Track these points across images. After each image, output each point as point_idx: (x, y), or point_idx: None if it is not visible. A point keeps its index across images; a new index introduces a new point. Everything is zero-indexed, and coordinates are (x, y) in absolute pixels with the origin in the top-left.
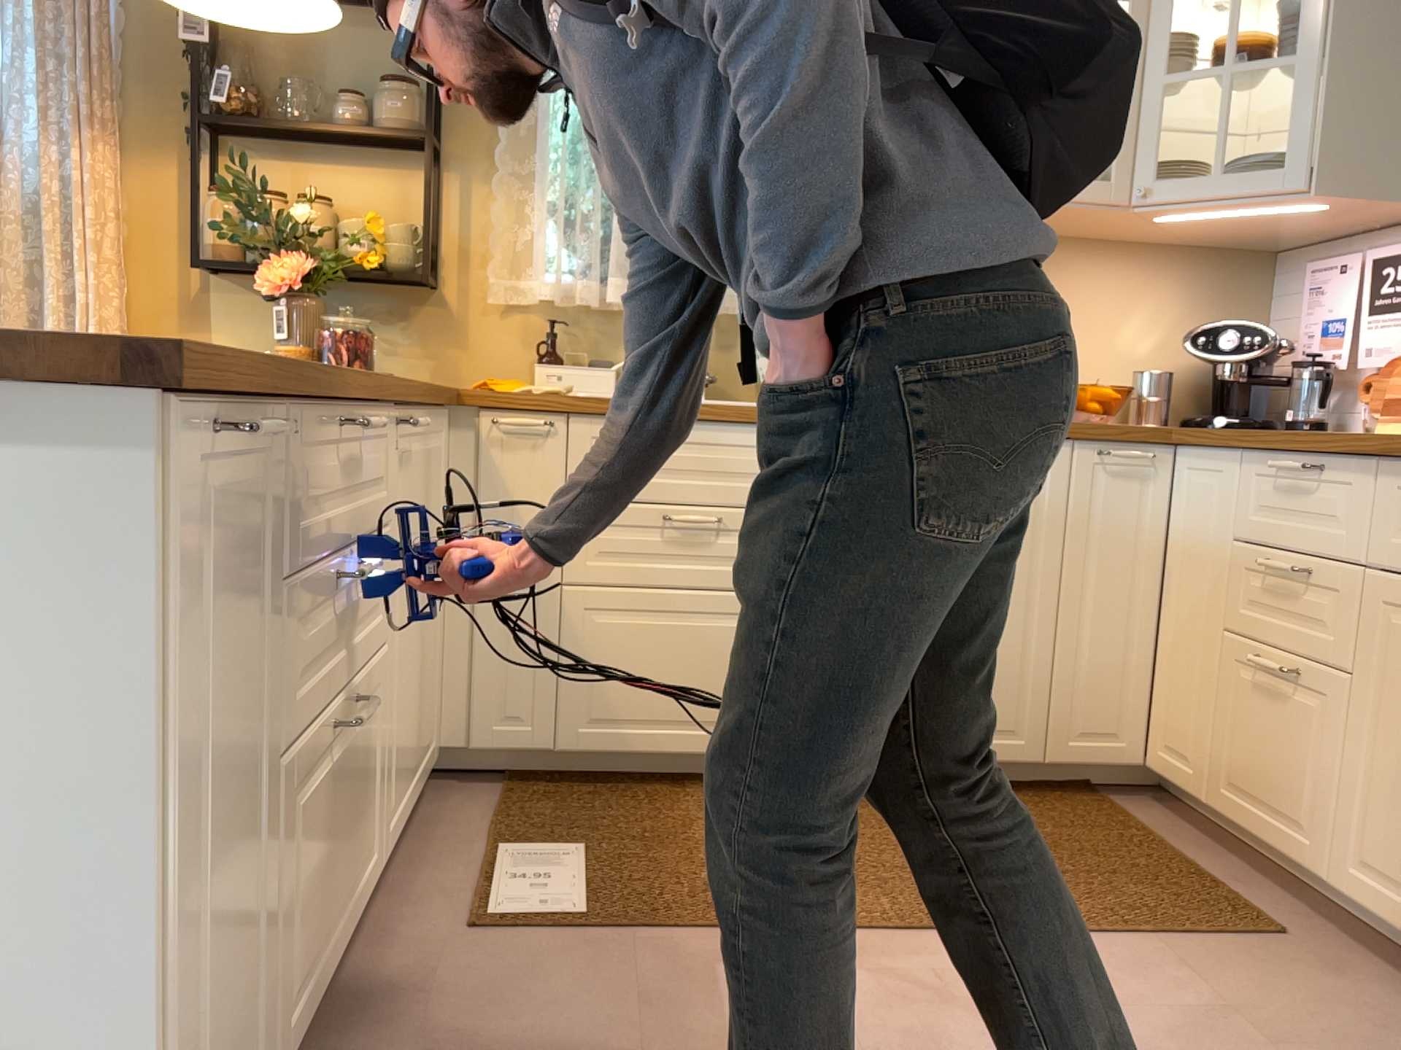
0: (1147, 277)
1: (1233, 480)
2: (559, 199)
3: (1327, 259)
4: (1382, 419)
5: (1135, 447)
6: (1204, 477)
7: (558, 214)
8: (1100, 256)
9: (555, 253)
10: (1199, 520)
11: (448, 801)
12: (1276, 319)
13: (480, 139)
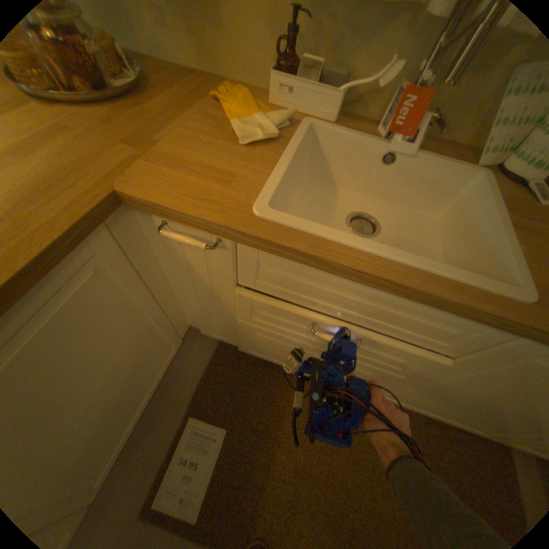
0: None
1: None
2: None
3: None
4: None
5: None
6: None
7: None
8: None
9: None
10: None
11: (191, 352)
12: None
13: None
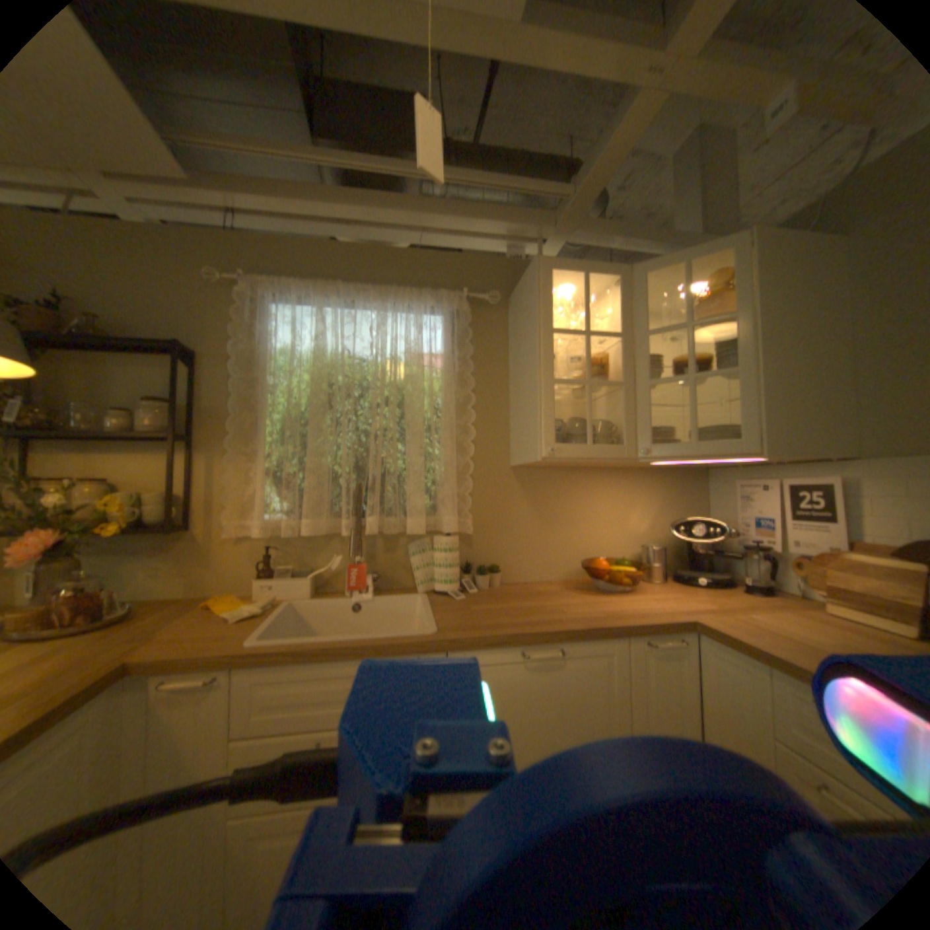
0: (641, 488)
1: (765, 686)
2: (274, 467)
3: (752, 482)
4: (829, 602)
5: (672, 638)
6: (731, 668)
7: (270, 478)
8: (612, 478)
9: (270, 502)
10: (732, 702)
11: None
12: (714, 508)
13: (220, 431)
